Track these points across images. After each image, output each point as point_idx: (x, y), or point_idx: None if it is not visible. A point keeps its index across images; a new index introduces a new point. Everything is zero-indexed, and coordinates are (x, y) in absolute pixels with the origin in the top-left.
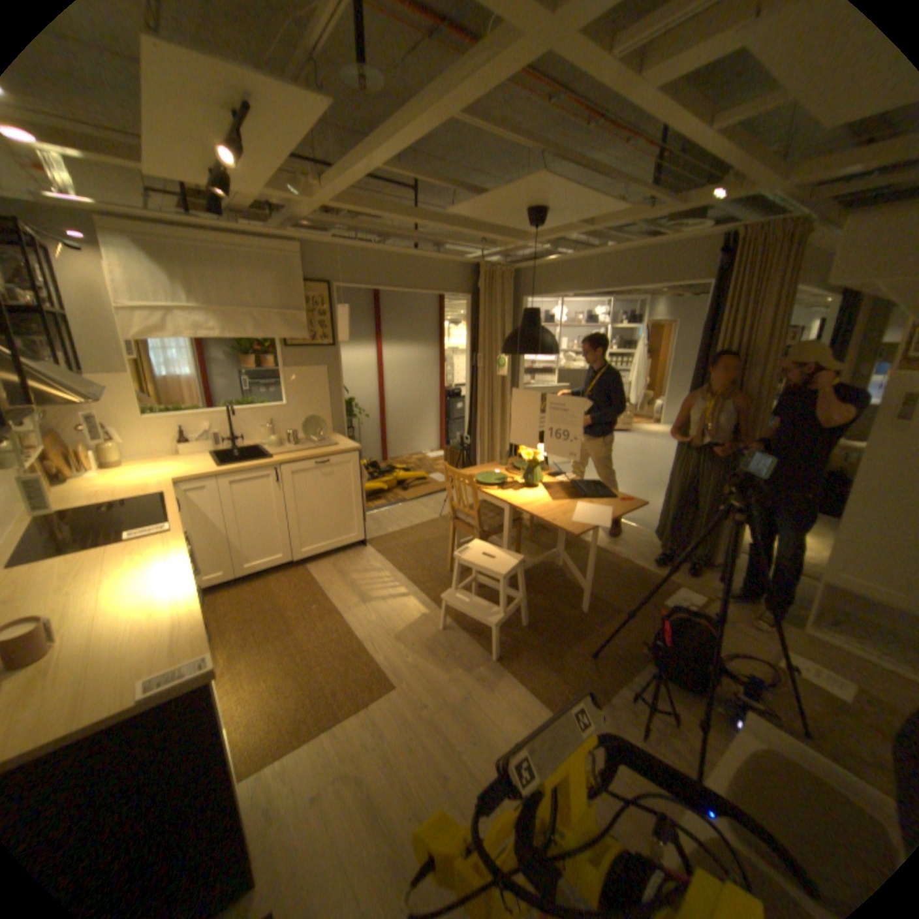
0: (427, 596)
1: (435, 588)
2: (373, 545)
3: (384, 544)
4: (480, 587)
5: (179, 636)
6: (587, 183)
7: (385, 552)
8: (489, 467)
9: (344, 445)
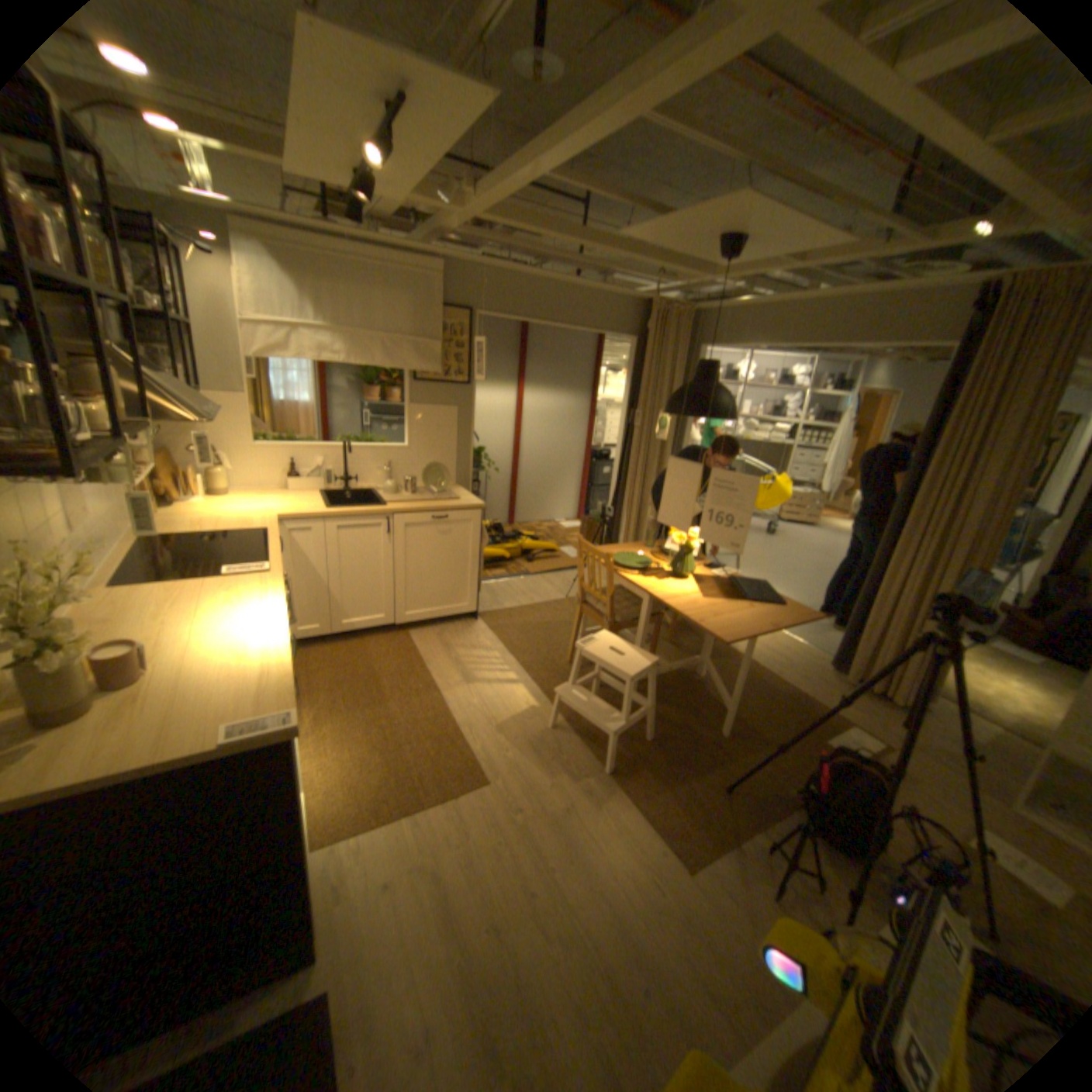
0: (540, 686)
1: (550, 678)
2: (486, 619)
3: (499, 619)
4: (603, 685)
5: (270, 685)
6: (803, 205)
7: (499, 629)
8: (633, 546)
9: (467, 500)
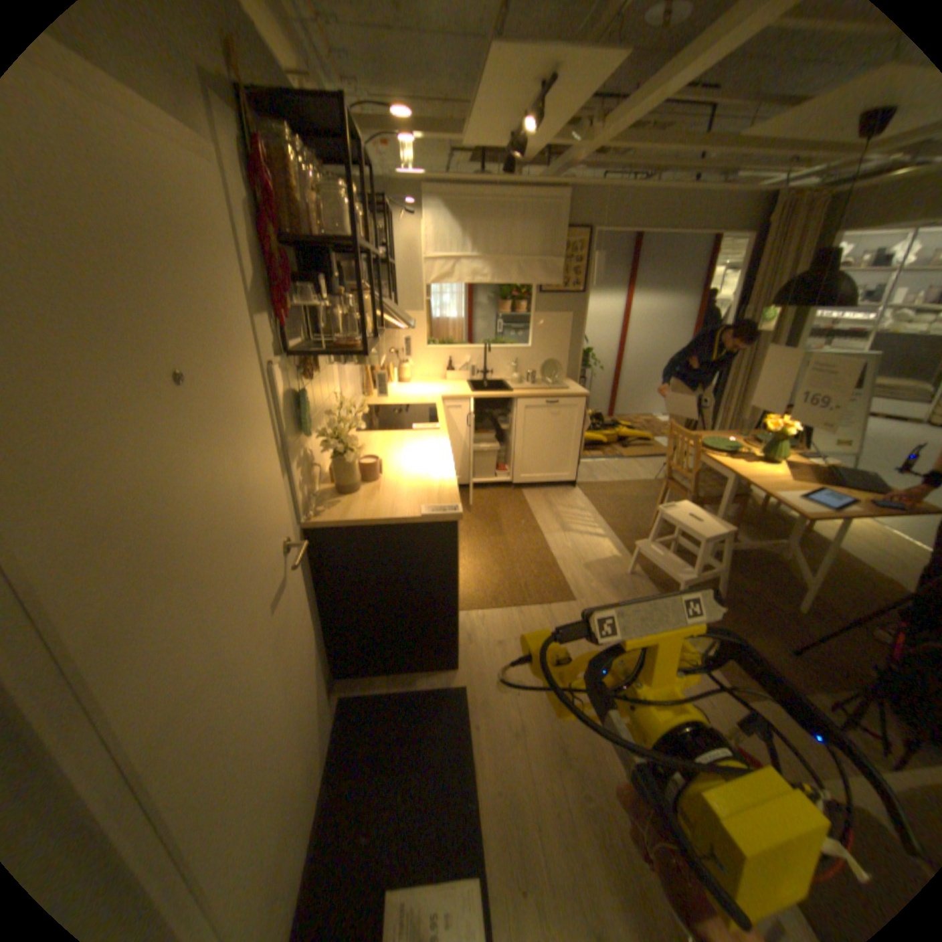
0: (622, 544)
1: (632, 540)
2: (581, 489)
3: (592, 490)
4: (680, 551)
5: (444, 491)
6: None
7: (592, 498)
8: (725, 435)
9: (573, 391)
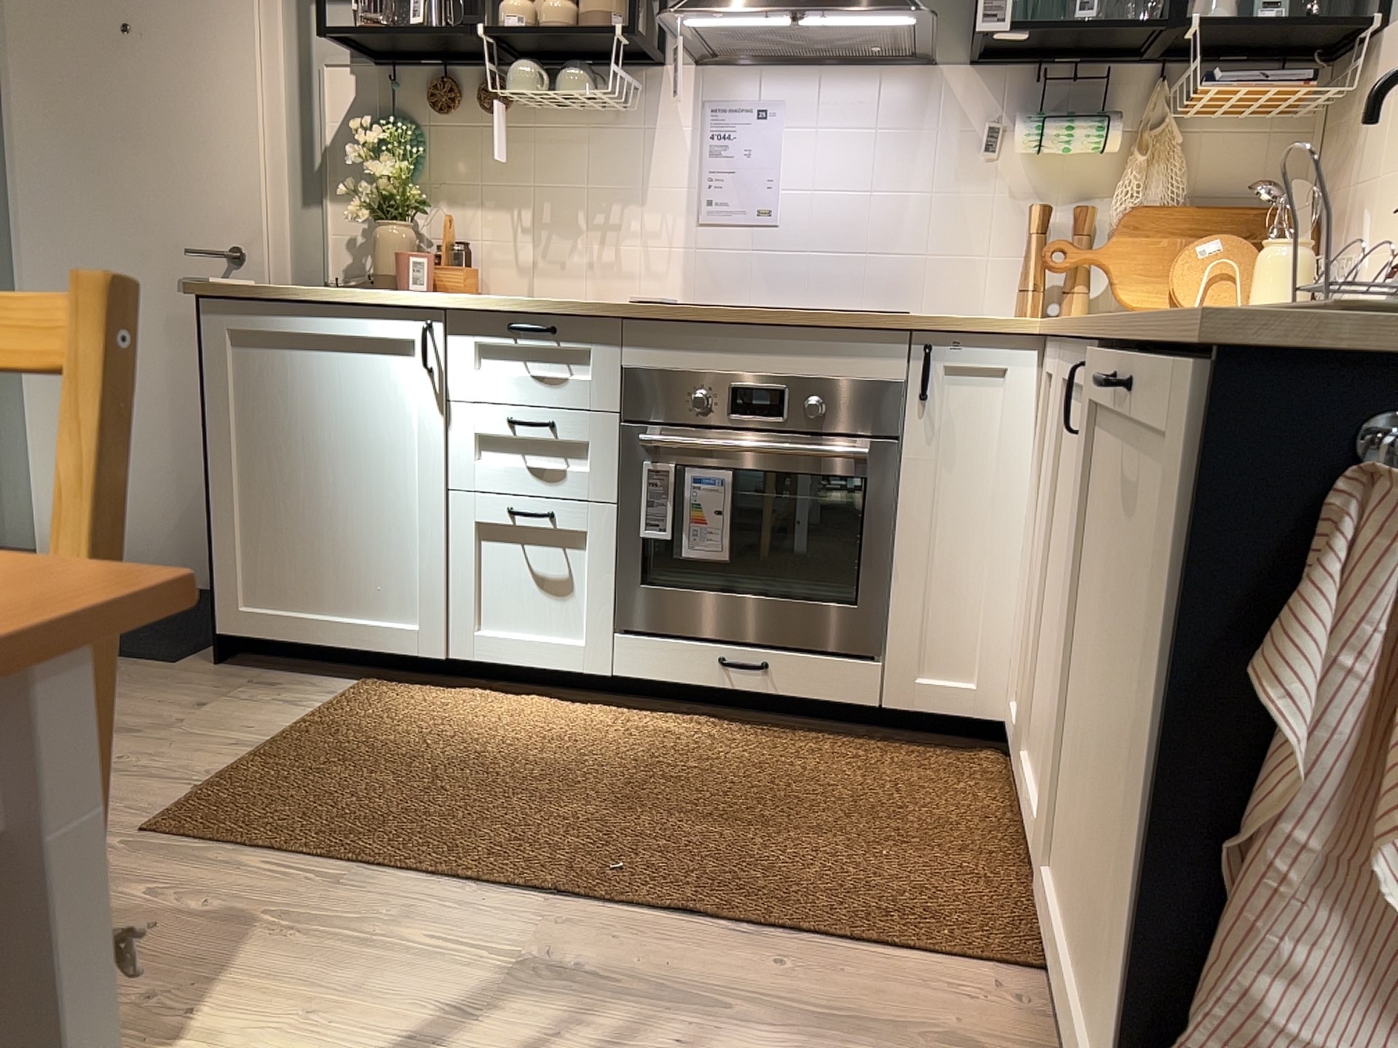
0: None
1: None
2: None
3: None
4: None
5: (278, 287)
6: None
7: None
8: None
9: None
